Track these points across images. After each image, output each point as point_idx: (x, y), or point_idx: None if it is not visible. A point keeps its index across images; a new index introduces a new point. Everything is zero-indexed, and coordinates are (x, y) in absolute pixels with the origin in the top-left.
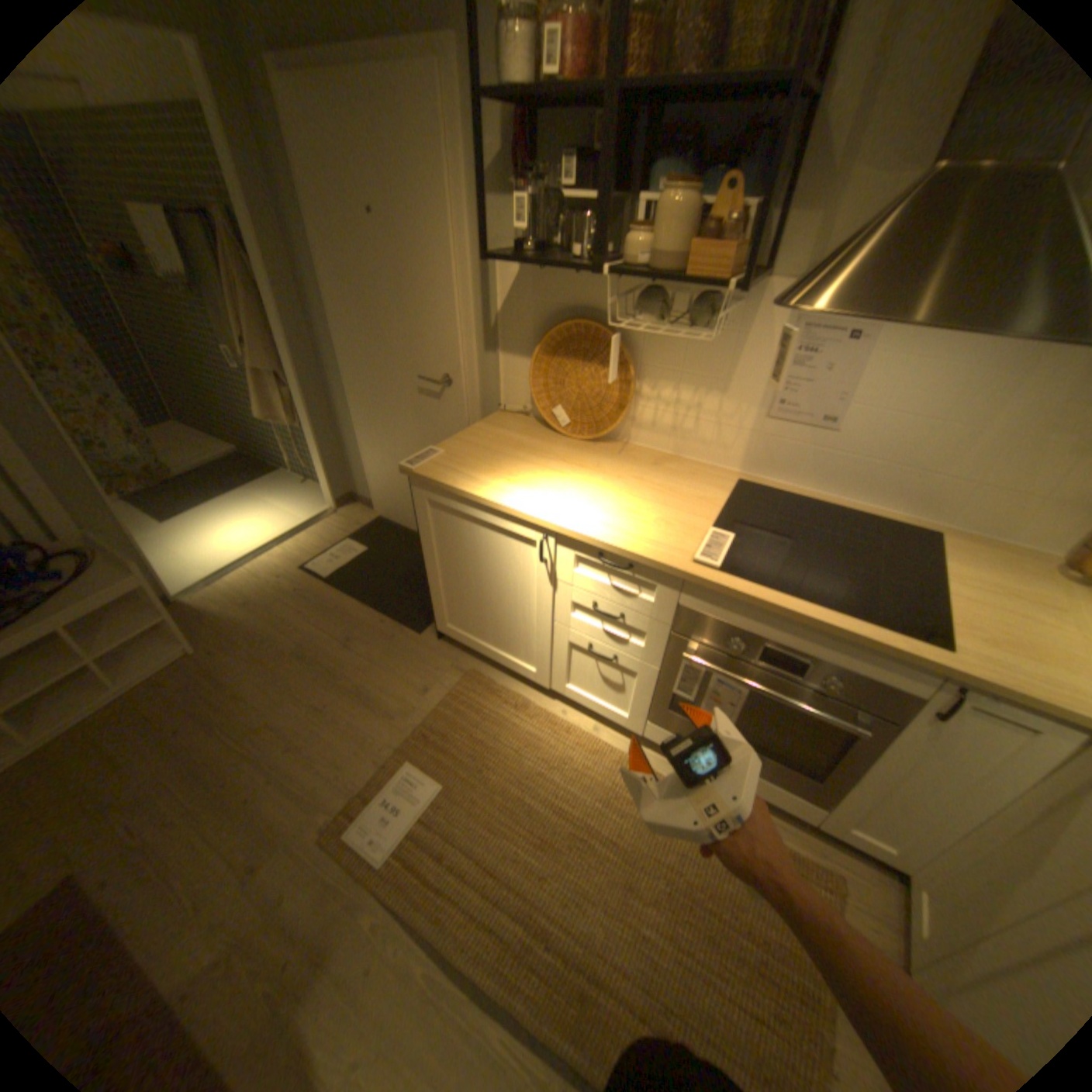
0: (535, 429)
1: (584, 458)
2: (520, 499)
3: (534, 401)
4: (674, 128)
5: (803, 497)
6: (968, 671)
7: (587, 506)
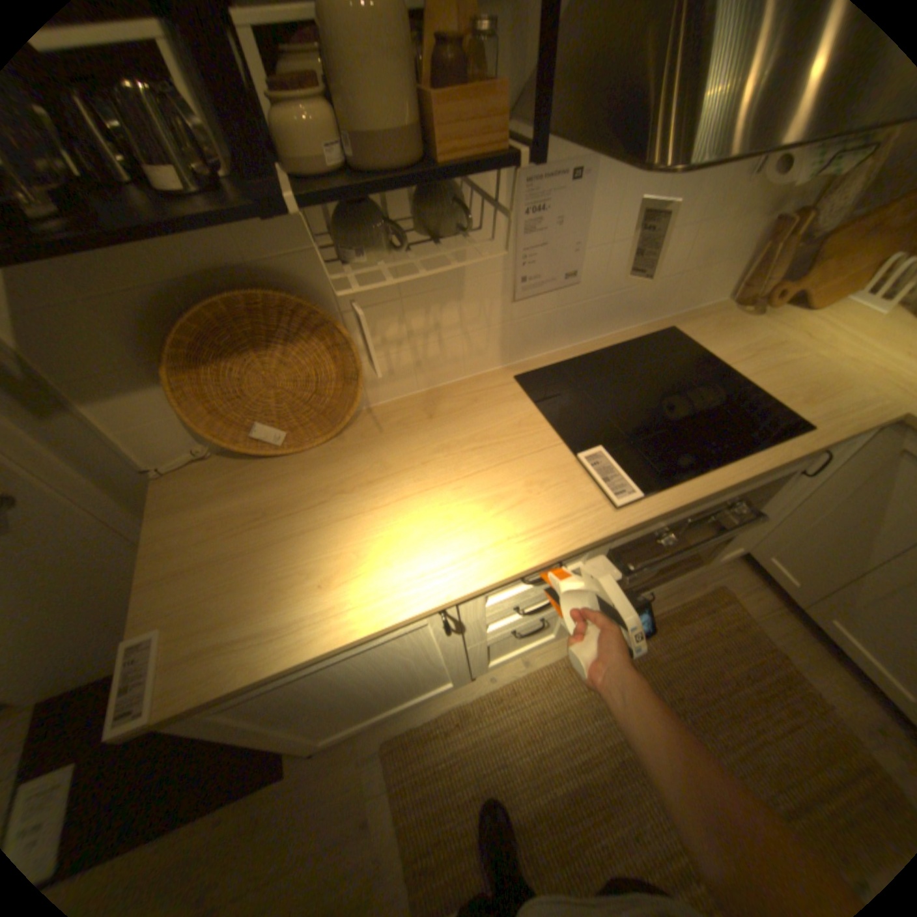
0: (244, 468)
1: (357, 465)
2: (375, 599)
3: (216, 439)
4: None
5: (563, 355)
6: (835, 436)
7: (452, 531)
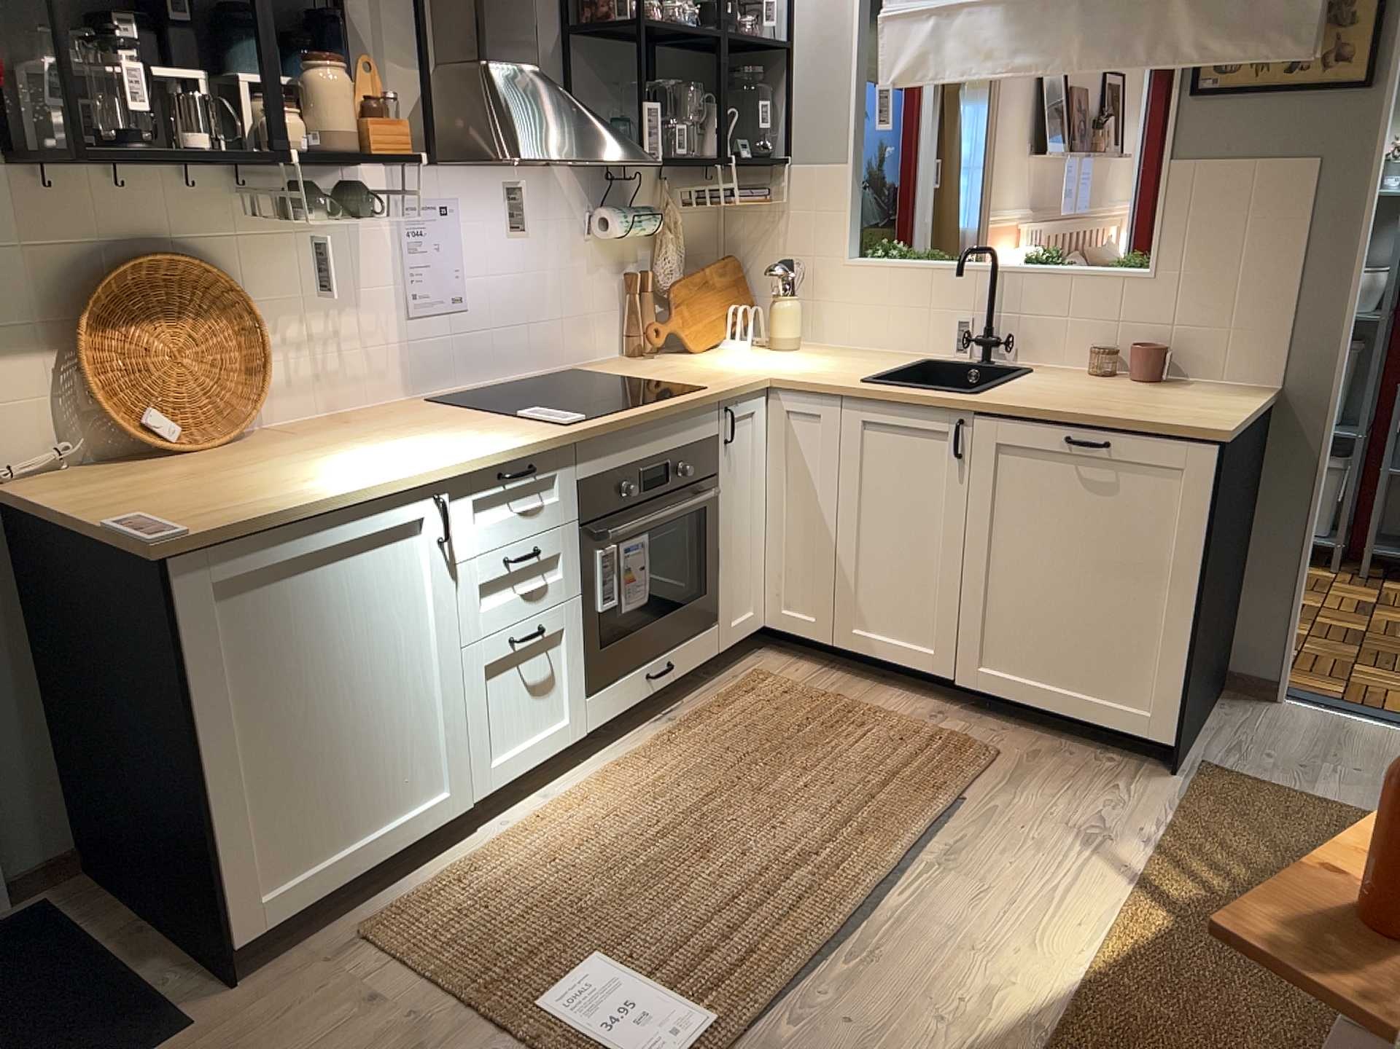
0: (132, 468)
1: (283, 449)
2: (370, 477)
3: (115, 416)
4: (205, 10)
5: (471, 396)
6: (724, 388)
7: (421, 451)
